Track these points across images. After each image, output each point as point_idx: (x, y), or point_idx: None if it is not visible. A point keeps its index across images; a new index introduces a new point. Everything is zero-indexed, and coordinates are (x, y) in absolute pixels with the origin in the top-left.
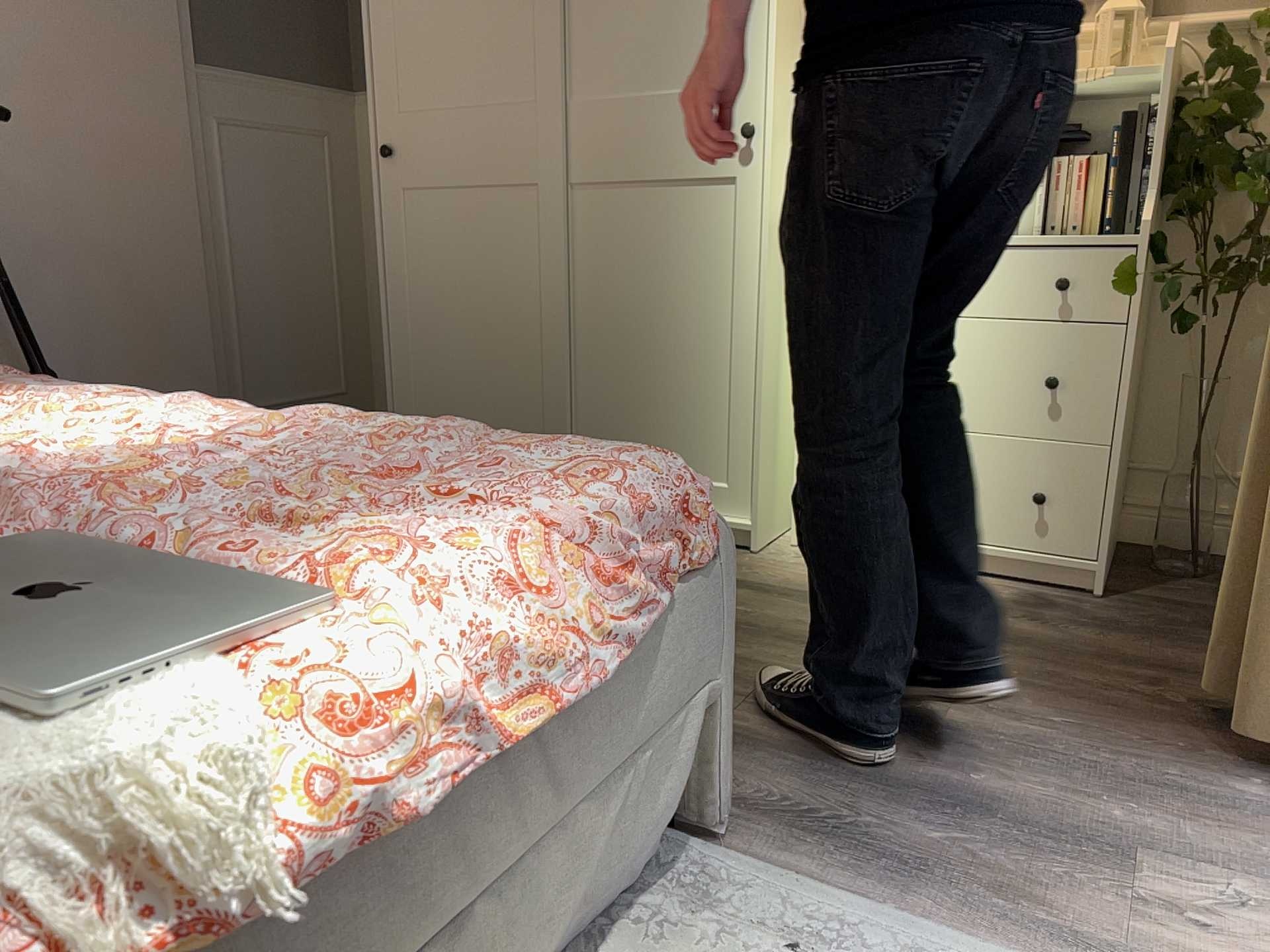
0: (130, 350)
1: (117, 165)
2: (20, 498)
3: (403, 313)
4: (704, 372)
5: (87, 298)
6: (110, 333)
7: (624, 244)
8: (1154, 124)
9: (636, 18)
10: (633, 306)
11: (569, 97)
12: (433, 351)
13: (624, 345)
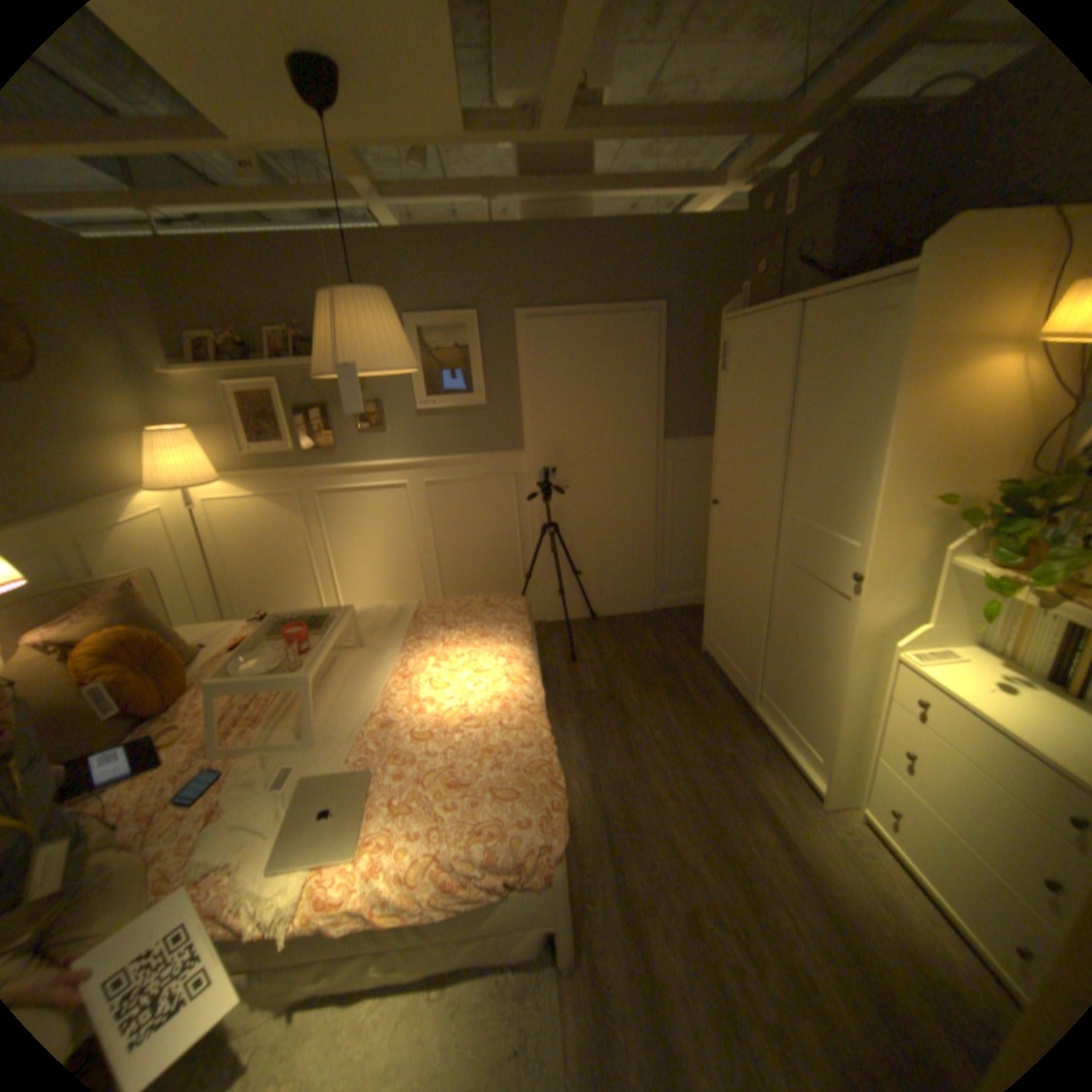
0: (616, 560)
1: (619, 490)
2: (400, 736)
3: (714, 578)
4: (822, 694)
5: (601, 542)
6: (608, 555)
7: (797, 601)
8: None
9: (818, 481)
10: (796, 635)
11: (783, 510)
12: (721, 601)
13: (790, 652)
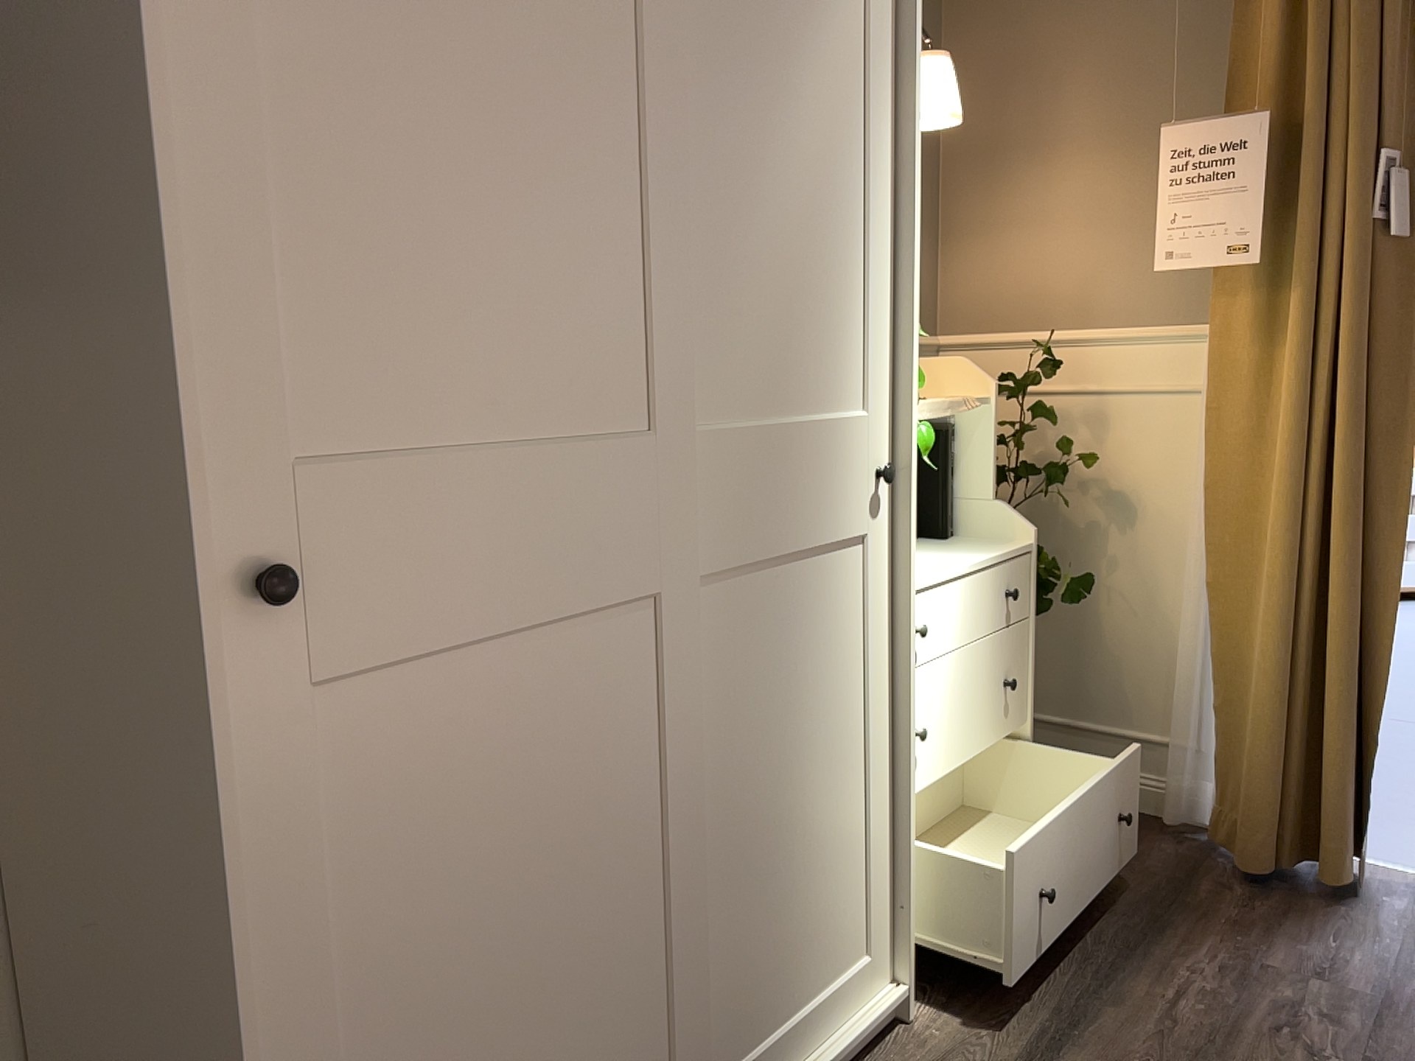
0: None
1: None
2: None
3: (318, 1052)
4: (844, 815)
5: None
6: None
7: (759, 663)
8: (955, 441)
9: (767, 293)
10: (770, 760)
11: (689, 416)
12: None
13: (760, 832)
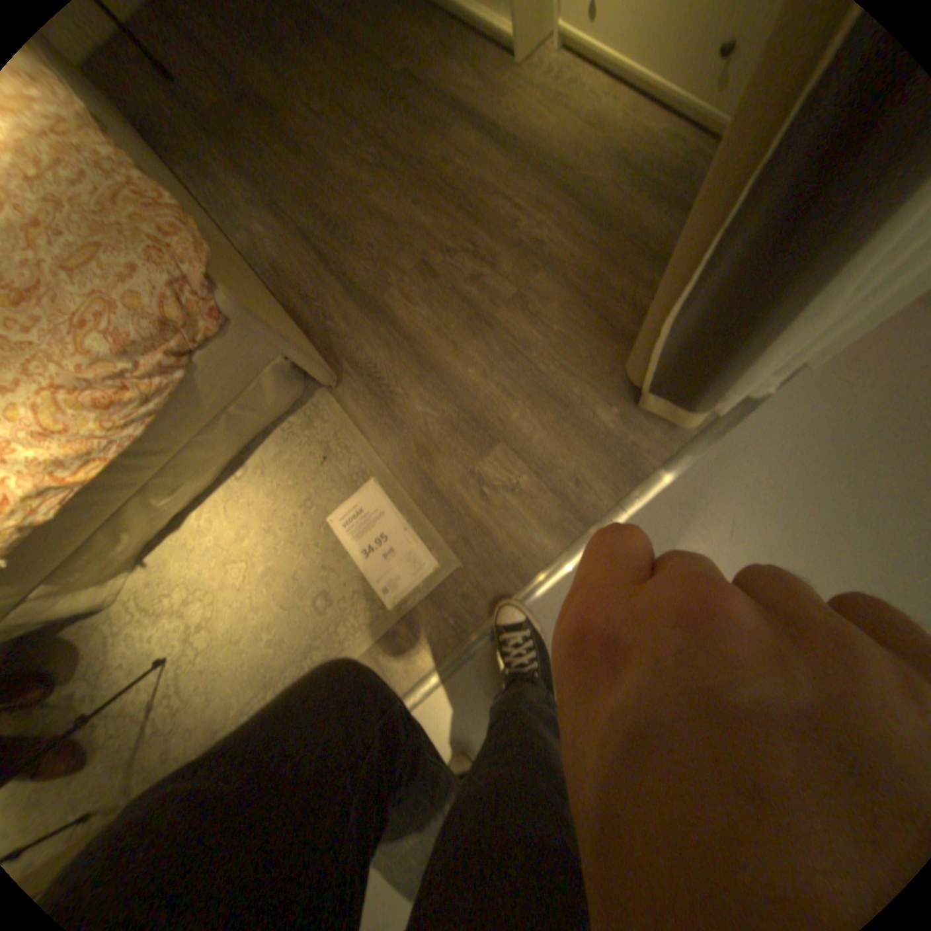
0: None
1: None
2: None
3: None
4: None
5: None
6: None
7: None
8: None
9: None
10: None
11: None
12: None
13: None
